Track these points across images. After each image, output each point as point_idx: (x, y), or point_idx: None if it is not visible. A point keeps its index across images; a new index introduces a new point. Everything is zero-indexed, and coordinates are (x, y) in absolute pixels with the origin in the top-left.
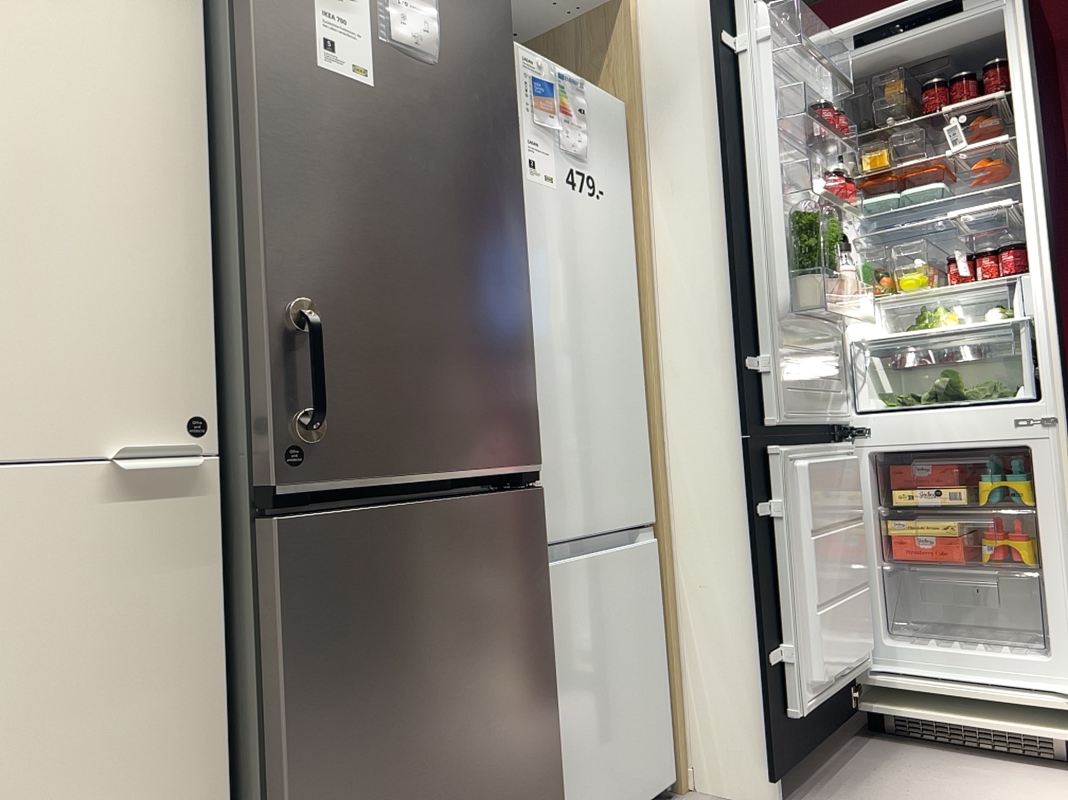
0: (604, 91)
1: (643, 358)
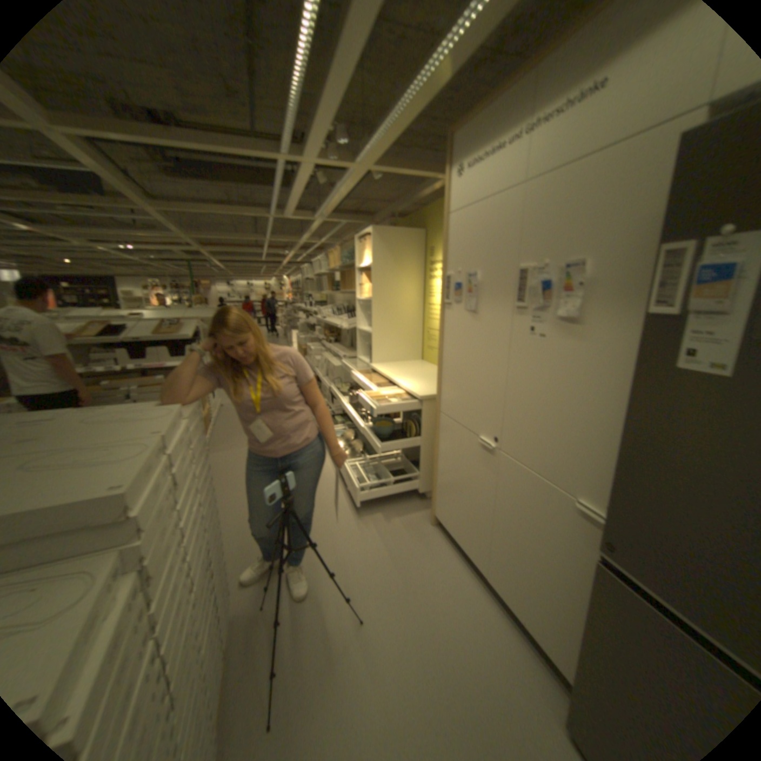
0: None
1: None
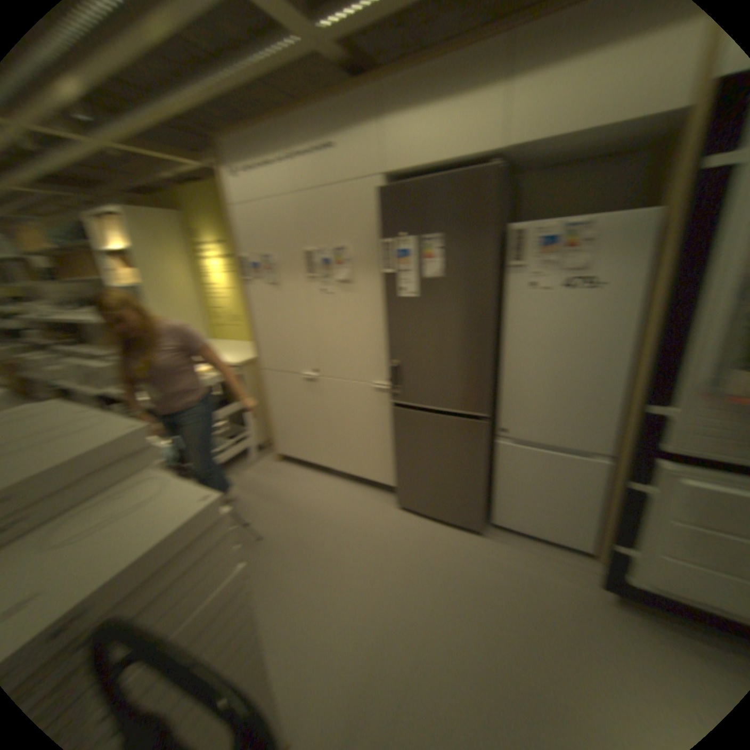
0: (630, 212)
1: (639, 374)
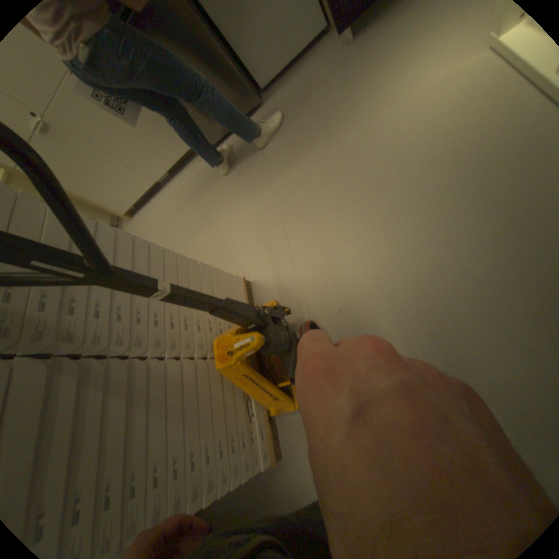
0: None
1: None
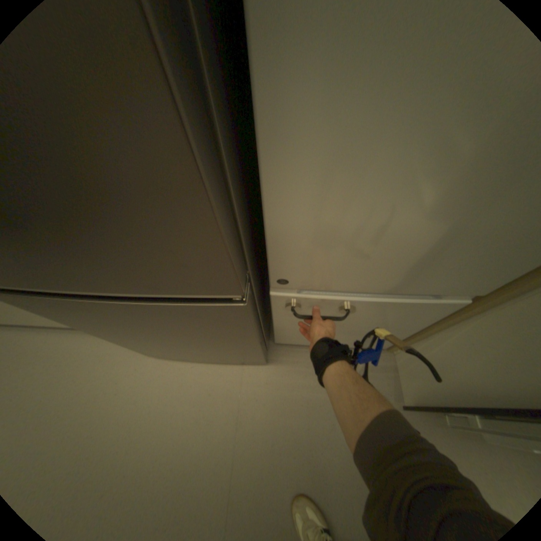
0: None
1: None
